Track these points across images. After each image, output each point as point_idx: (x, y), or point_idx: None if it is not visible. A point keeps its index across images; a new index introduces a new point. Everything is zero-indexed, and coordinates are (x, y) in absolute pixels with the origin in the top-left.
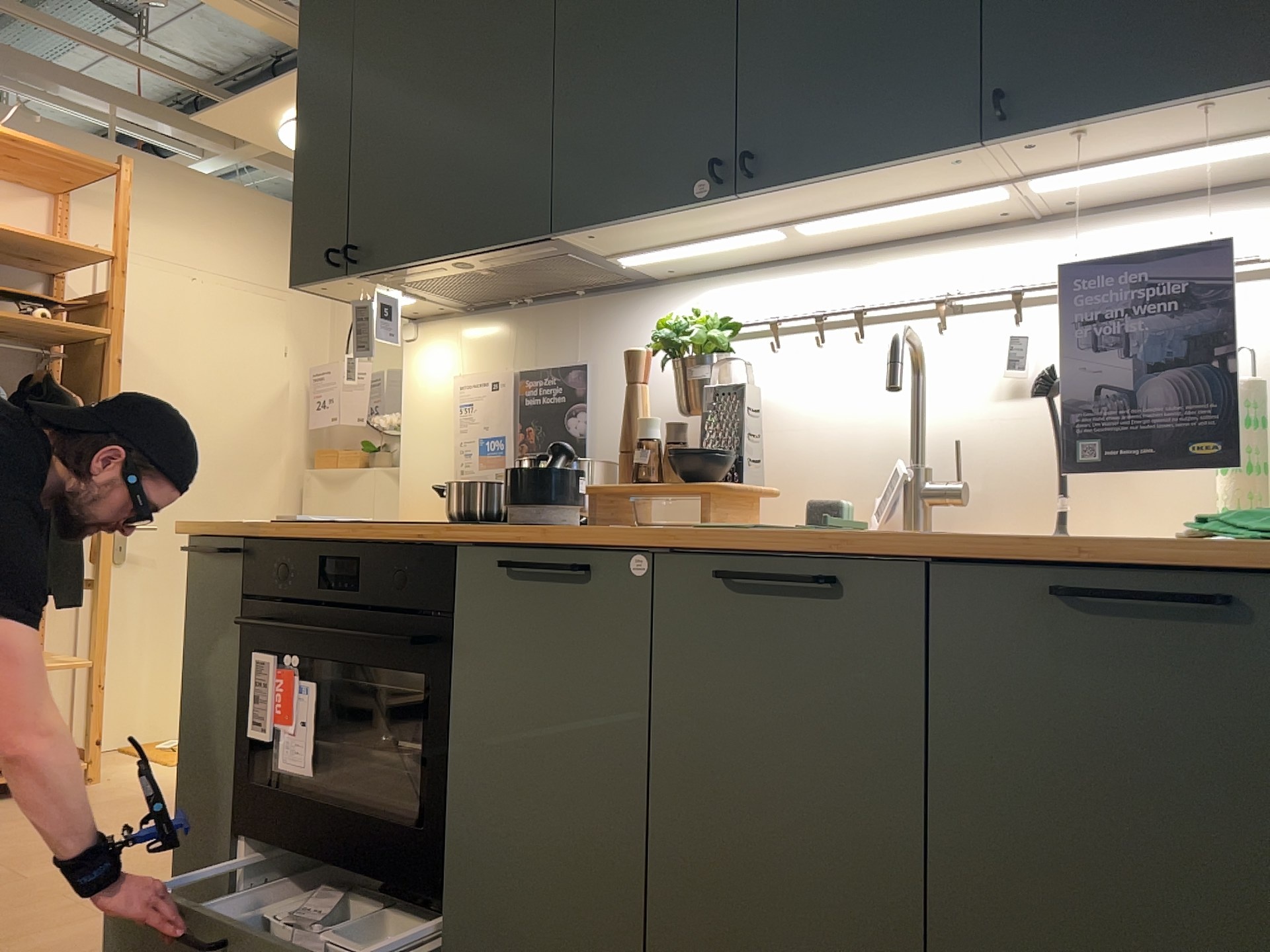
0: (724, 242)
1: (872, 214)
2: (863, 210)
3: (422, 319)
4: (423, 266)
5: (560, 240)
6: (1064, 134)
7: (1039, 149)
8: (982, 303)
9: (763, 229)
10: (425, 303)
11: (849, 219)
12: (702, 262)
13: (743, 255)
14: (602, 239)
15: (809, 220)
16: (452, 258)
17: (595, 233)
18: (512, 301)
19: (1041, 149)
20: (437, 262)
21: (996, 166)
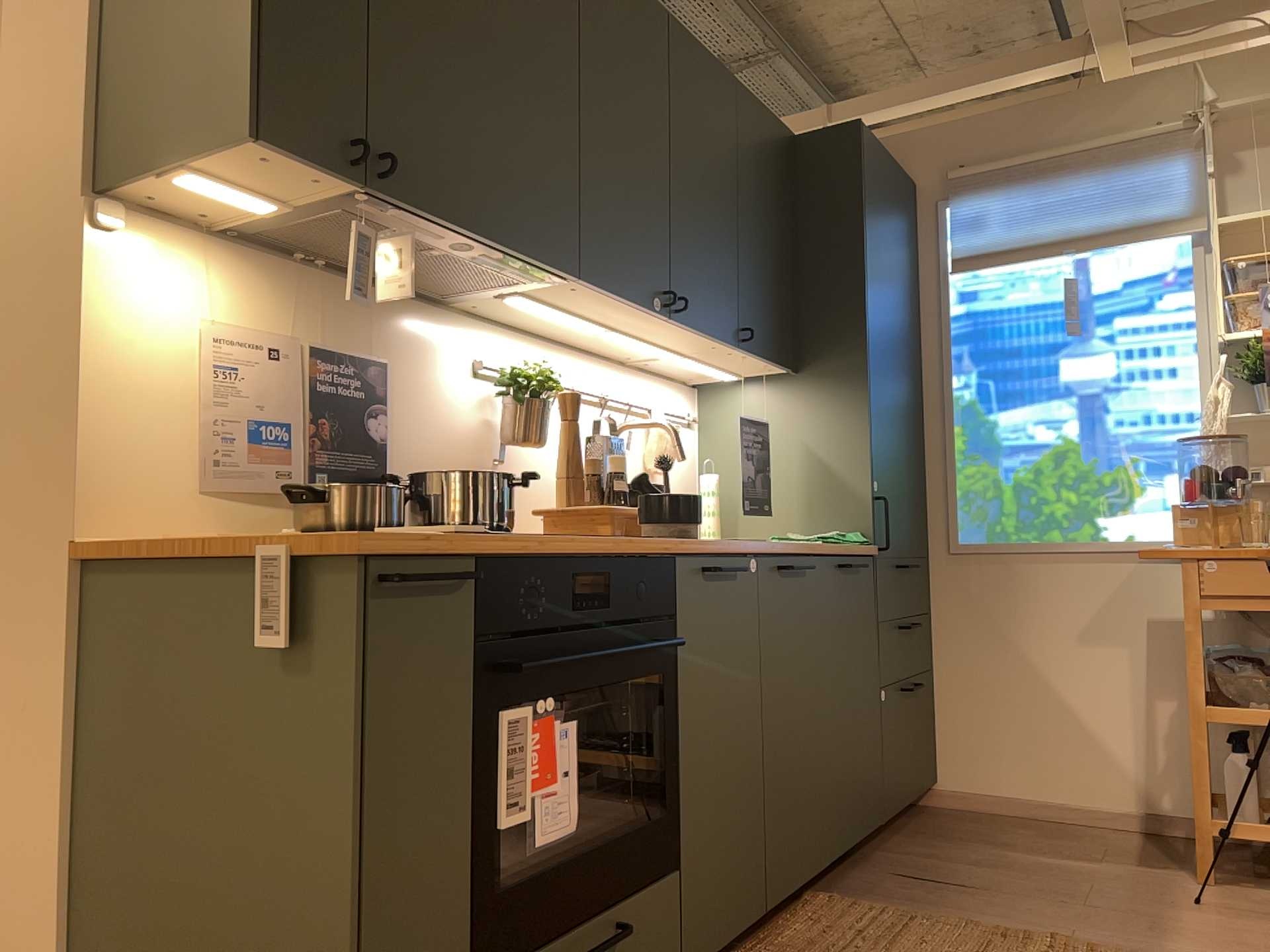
0: (578, 319)
1: (644, 342)
2: (645, 338)
3: (122, 201)
4: (447, 228)
5: (553, 276)
6: (748, 354)
7: (730, 353)
8: (613, 402)
9: (606, 324)
10: (242, 212)
11: (634, 339)
12: (498, 310)
13: (524, 318)
14: (565, 289)
15: (625, 331)
16: (483, 242)
17: (581, 287)
18: (305, 254)
19: (731, 353)
20: (465, 235)
21: (711, 350)
